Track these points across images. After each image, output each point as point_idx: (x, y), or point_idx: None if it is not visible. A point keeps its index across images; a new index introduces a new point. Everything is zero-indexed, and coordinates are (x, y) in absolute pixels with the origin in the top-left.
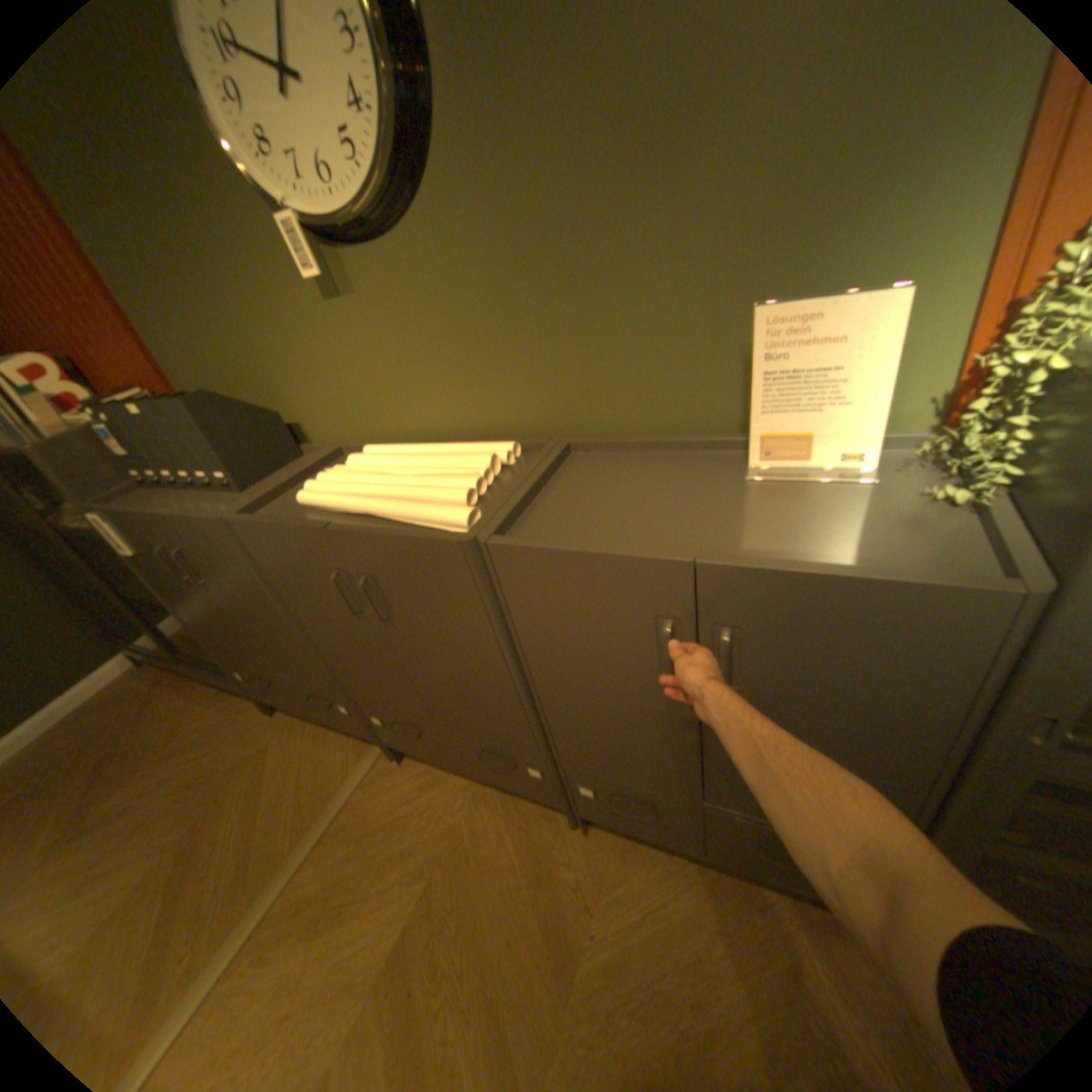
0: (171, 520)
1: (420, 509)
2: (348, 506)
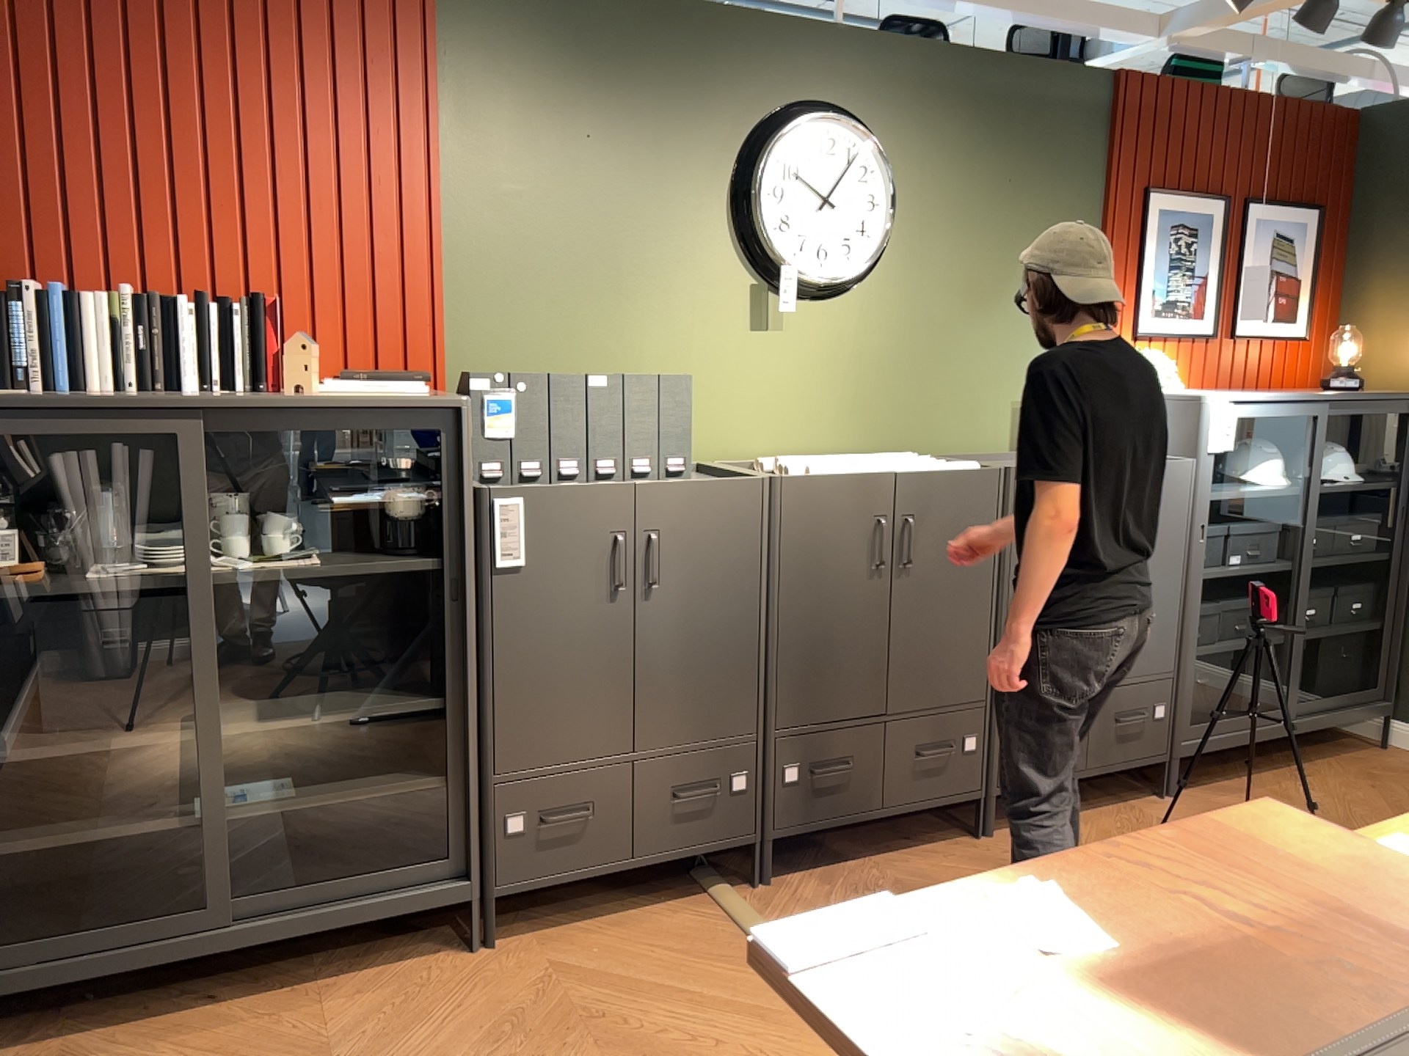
0: (686, 488)
1: (942, 464)
2: (875, 469)
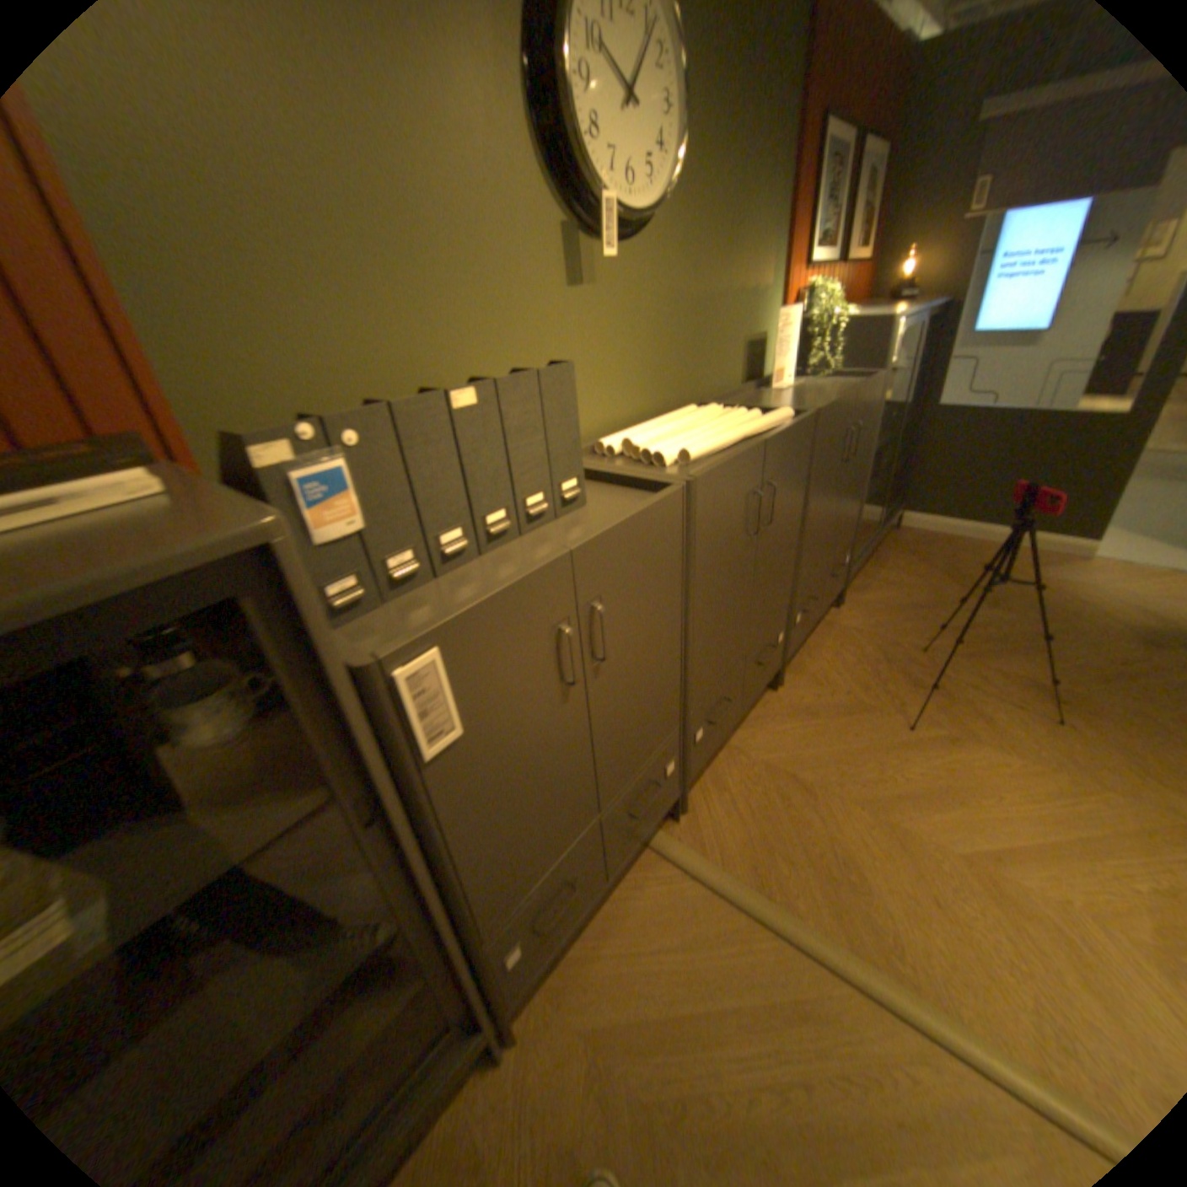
0: (621, 531)
1: (771, 417)
2: (732, 437)
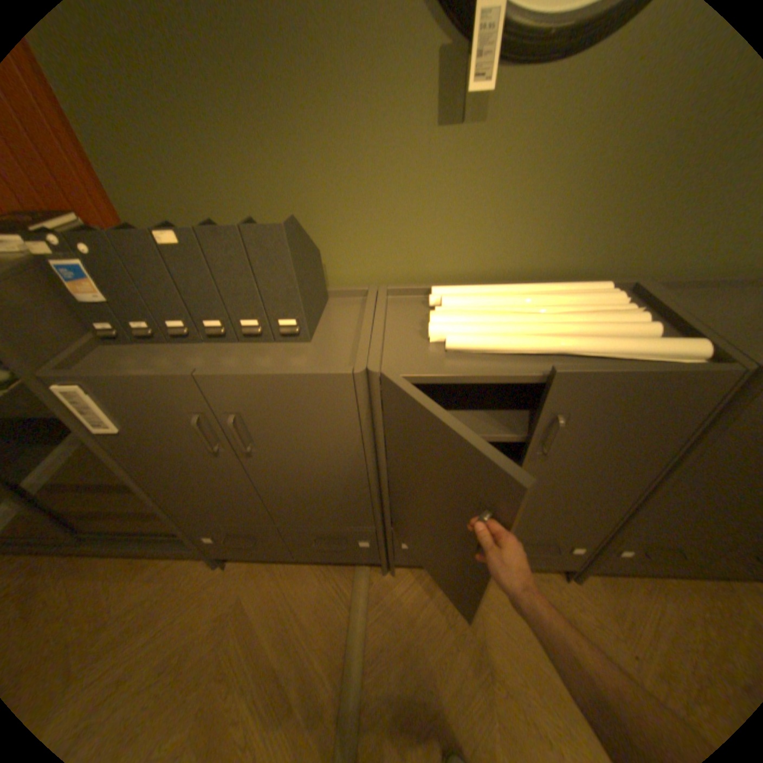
0: (256, 381)
1: (647, 343)
2: (536, 345)
